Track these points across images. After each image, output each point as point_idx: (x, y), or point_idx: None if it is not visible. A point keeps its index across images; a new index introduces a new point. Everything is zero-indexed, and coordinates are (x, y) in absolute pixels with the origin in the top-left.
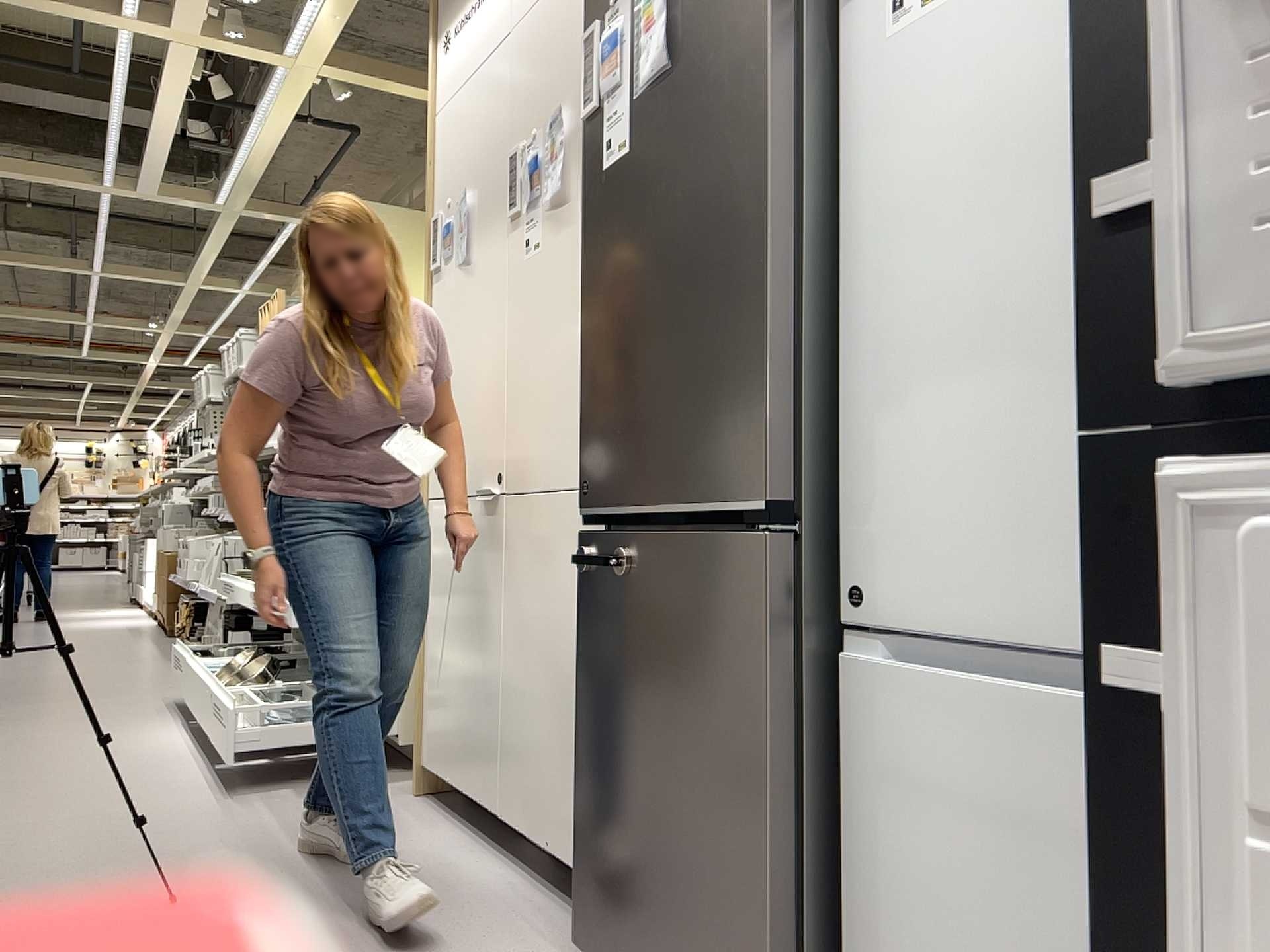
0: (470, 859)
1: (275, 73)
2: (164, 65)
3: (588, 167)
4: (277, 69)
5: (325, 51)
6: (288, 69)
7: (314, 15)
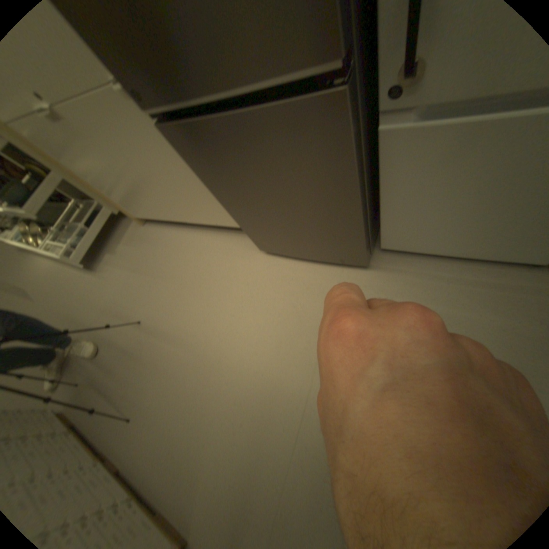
0: (189, 238)
1: None
2: None
3: None
4: None
5: None
6: None
7: None
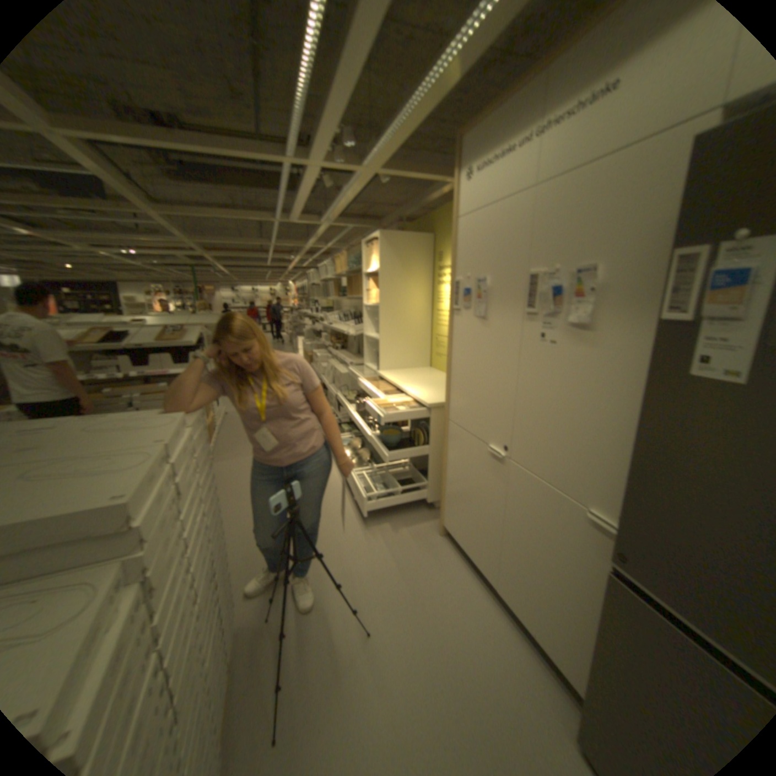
0: (483, 604)
1: (353, 173)
2: (300, 172)
3: (663, 356)
4: (355, 171)
5: (381, 162)
6: (360, 171)
7: (379, 145)
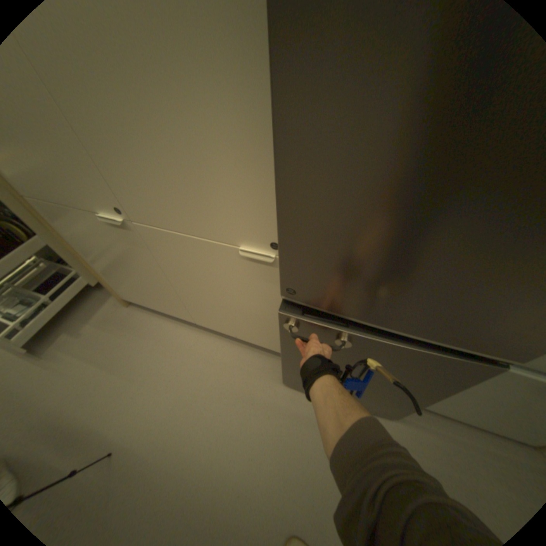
0: (191, 337)
1: None
2: None
3: None
4: None
5: None
6: None
7: None
